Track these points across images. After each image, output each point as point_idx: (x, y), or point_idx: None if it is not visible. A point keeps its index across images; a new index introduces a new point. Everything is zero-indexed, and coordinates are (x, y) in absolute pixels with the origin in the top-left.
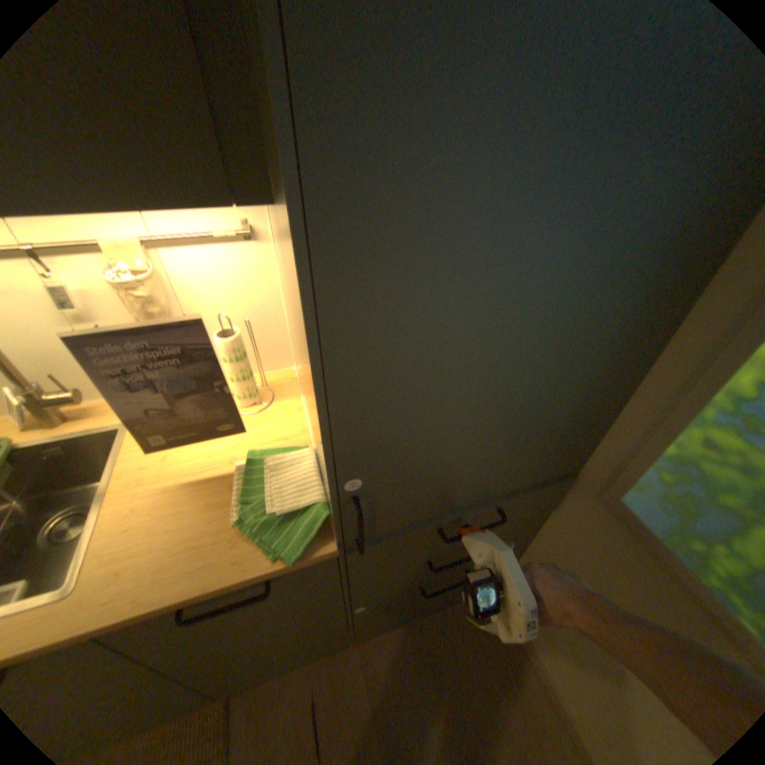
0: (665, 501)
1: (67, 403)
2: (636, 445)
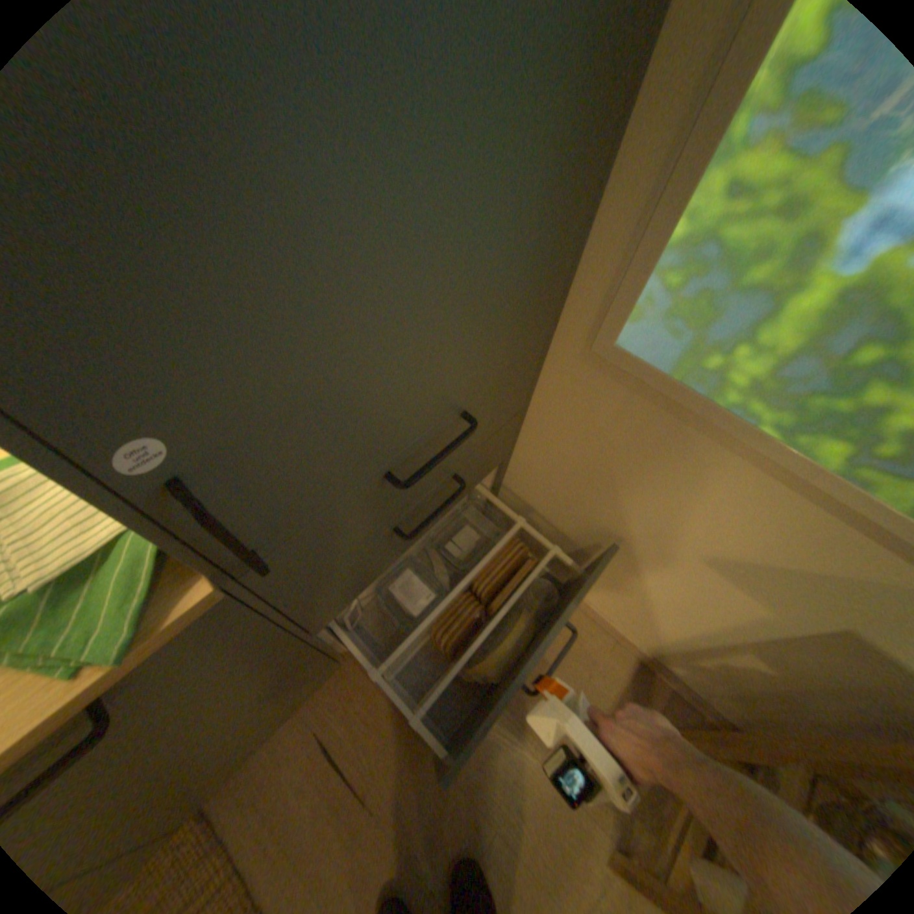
0: (670, 319)
1: None
2: (625, 251)
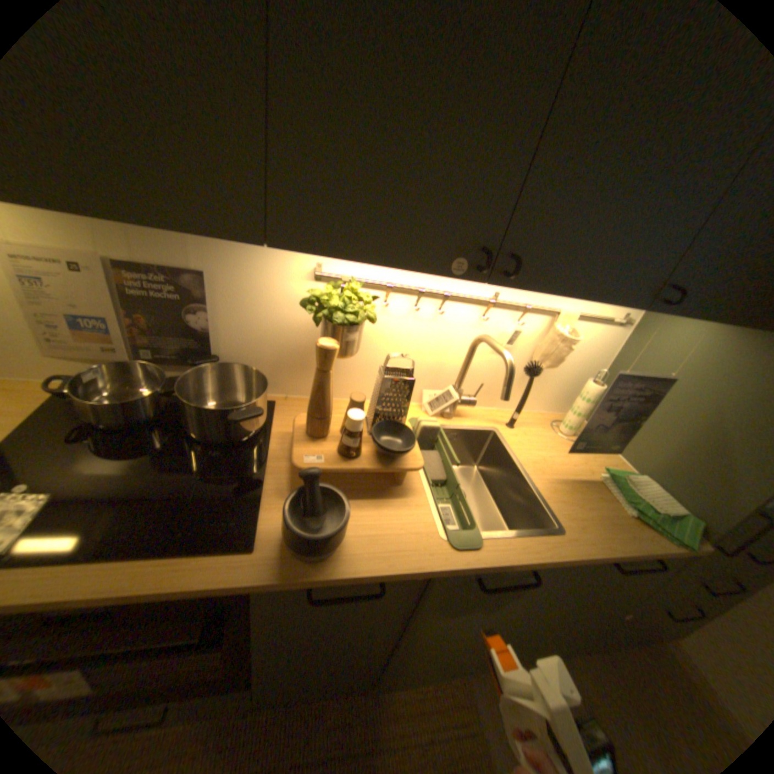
0: None
1: (473, 403)
2: None
